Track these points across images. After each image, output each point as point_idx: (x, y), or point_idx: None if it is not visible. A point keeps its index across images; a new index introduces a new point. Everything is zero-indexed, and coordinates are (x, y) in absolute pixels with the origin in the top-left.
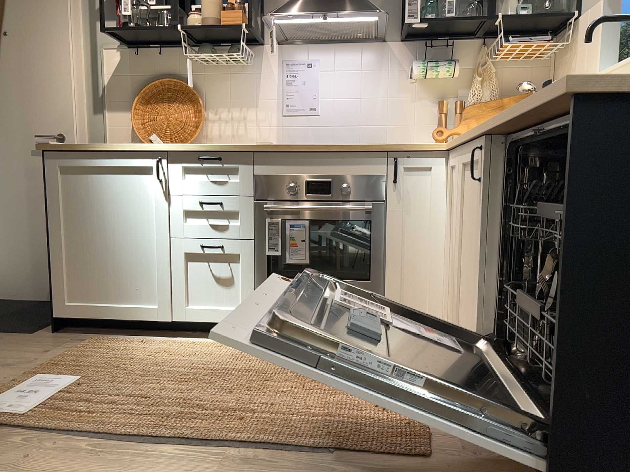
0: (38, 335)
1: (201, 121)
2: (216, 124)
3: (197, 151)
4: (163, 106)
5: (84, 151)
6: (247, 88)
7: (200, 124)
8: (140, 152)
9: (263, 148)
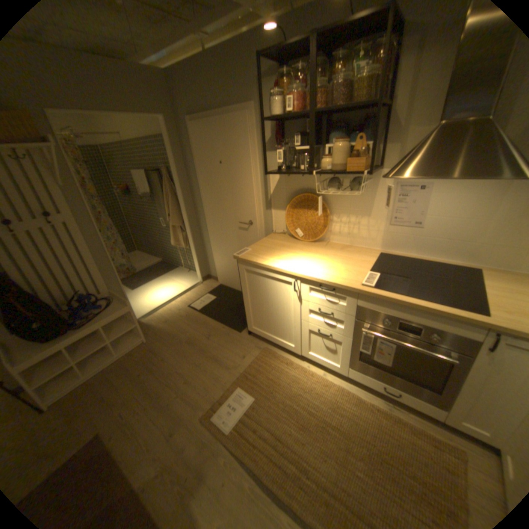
0: (243, 334)
1: (327, 225)
2: (338, 224)
3: (319, 281)
4: (304, 210)
5: (256, 264)
6: (364, 201)
7: (327, 226)
8: (284, 272)
9: (367, 293)
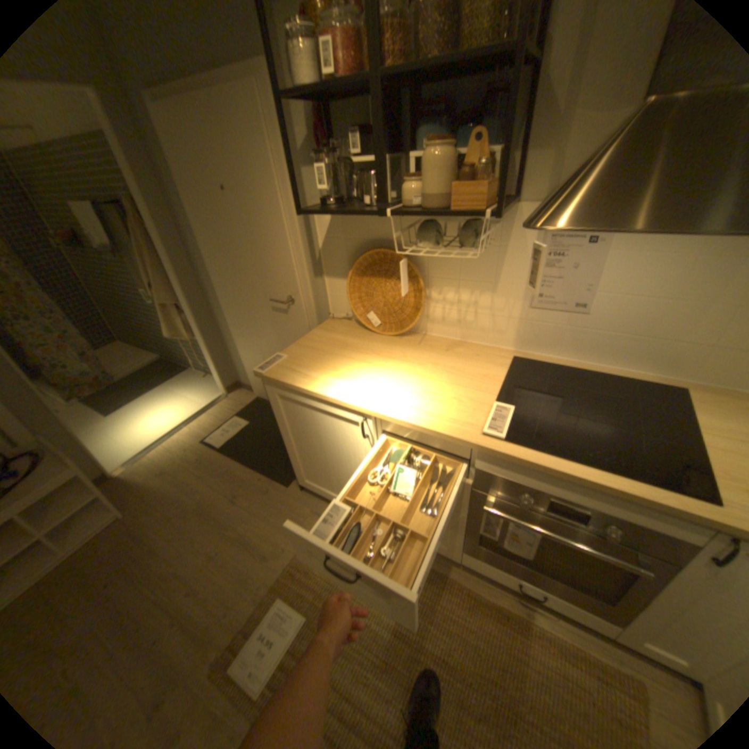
0: (291, 490)
1: (421, 306)
2: (440, 304)
3: (405, 424)
4: (380, 279)
5: (294, 388)
6: (485, 264)
7: (420, 308)
8: (344, 405)
9: (492, 452)
